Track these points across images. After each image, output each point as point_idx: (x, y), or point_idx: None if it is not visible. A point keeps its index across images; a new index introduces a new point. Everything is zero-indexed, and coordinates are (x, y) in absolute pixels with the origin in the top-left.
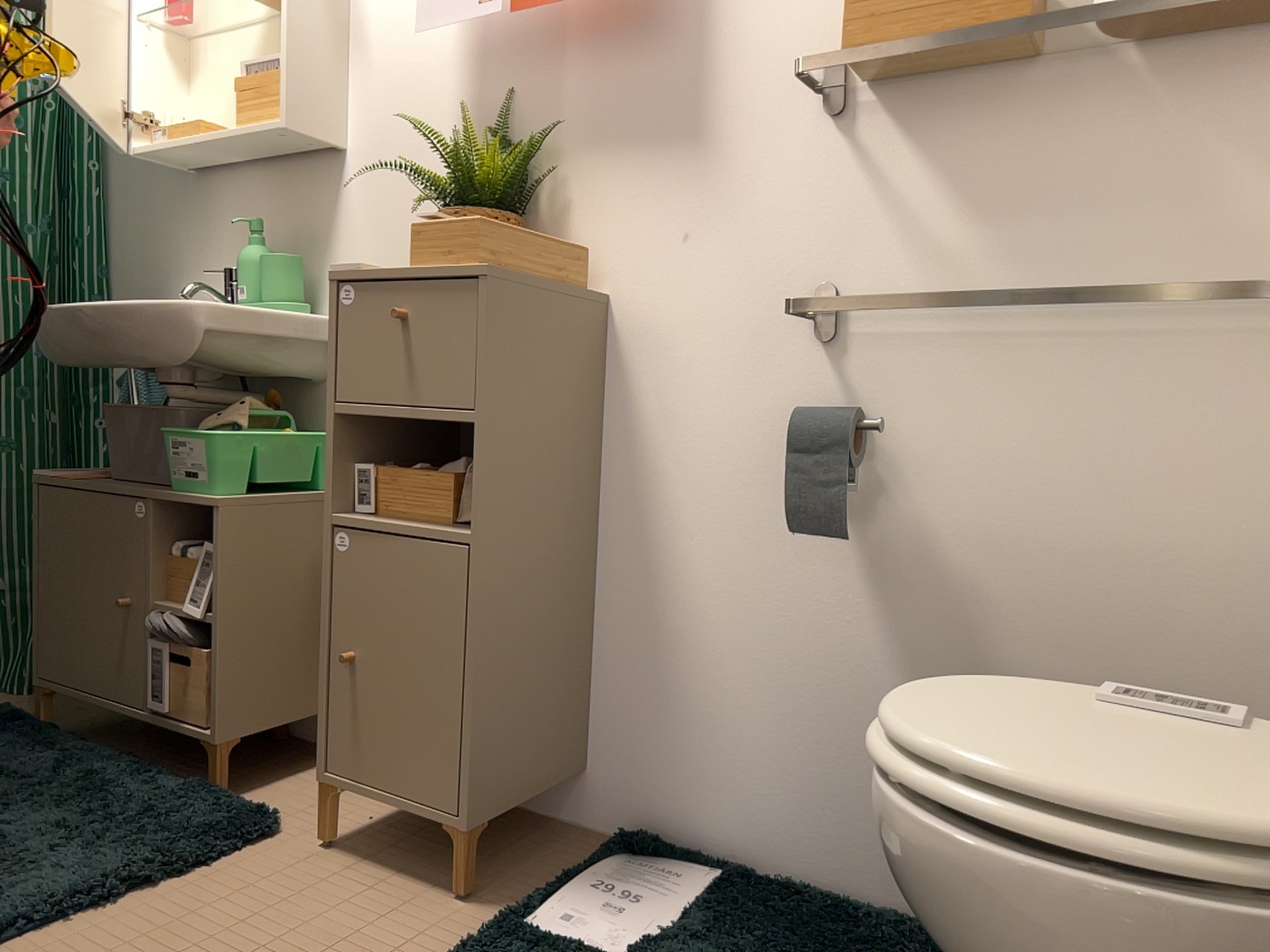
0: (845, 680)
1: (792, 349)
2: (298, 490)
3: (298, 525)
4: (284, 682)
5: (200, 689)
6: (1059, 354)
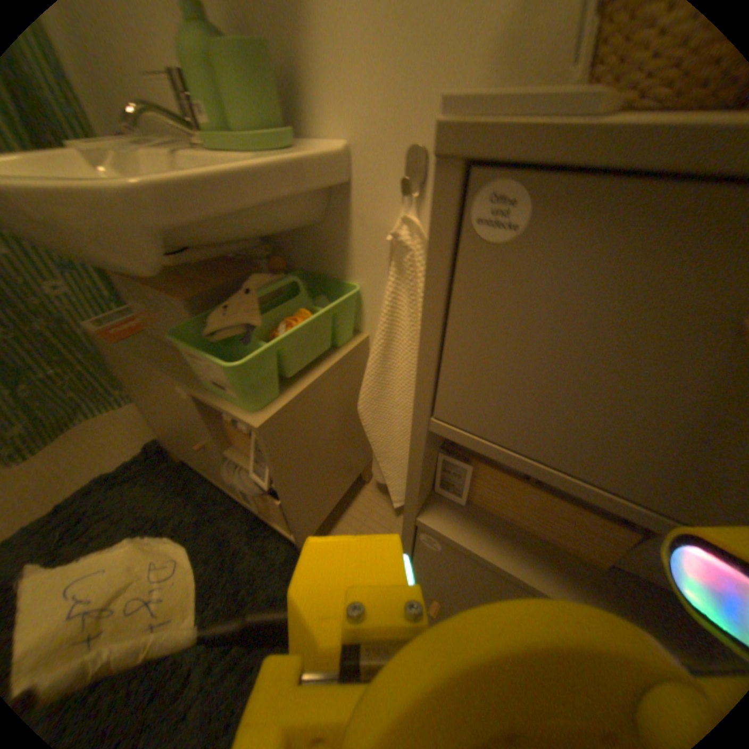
0: None
1: None
2: (318, 366)
3: (327, 403)
4: (333, 494)
5: (275, 518)
6: None
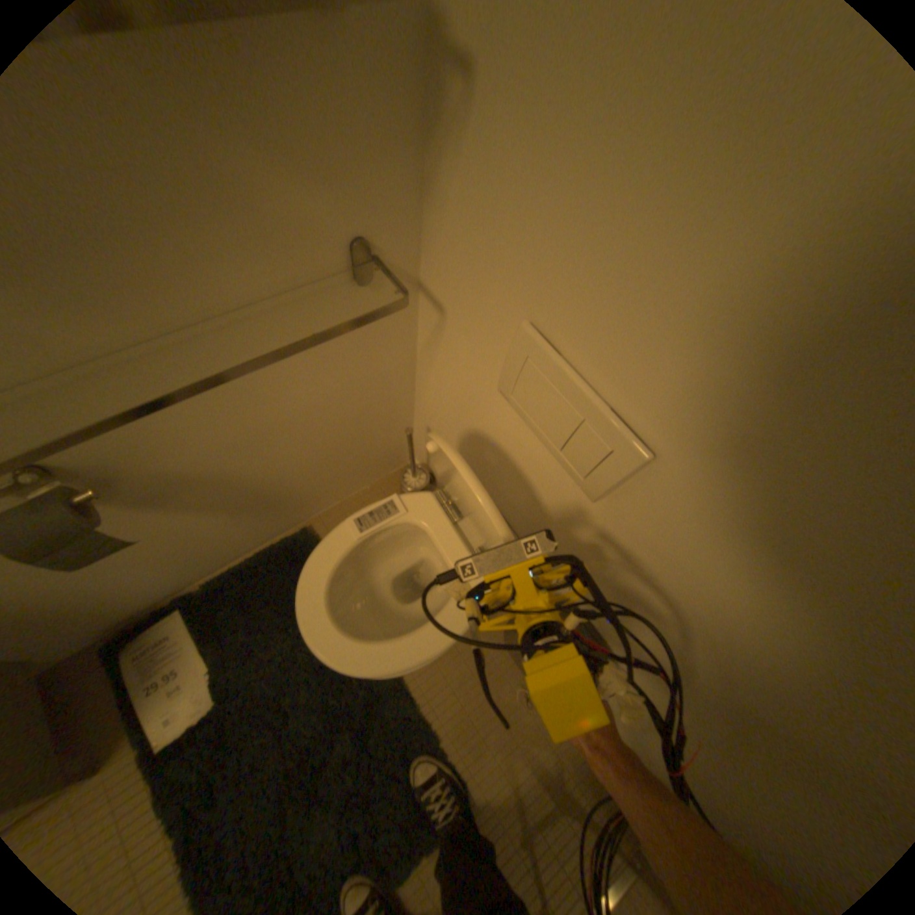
0: (173, 537)
1: None
2: None
3: None
4: None
5: None
6: (192, 354)
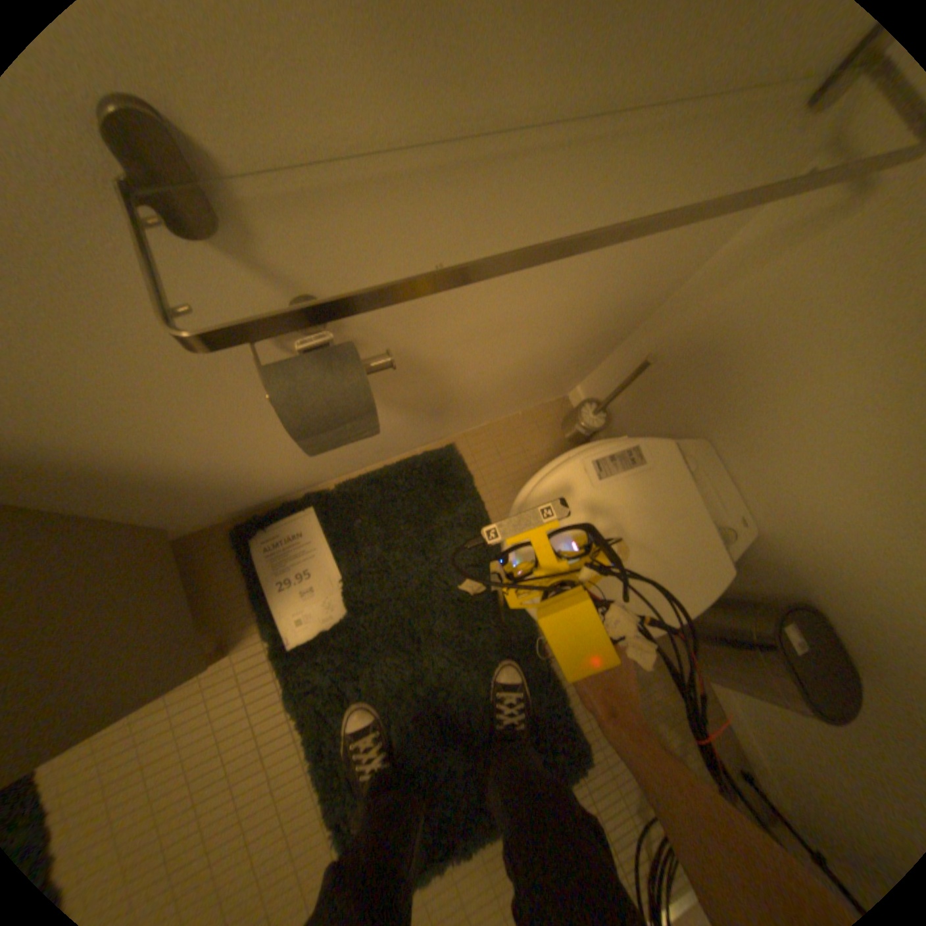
0: None
1: (131, 253)
2: None
3: None
4: None
5: None
6: (578, 169)
